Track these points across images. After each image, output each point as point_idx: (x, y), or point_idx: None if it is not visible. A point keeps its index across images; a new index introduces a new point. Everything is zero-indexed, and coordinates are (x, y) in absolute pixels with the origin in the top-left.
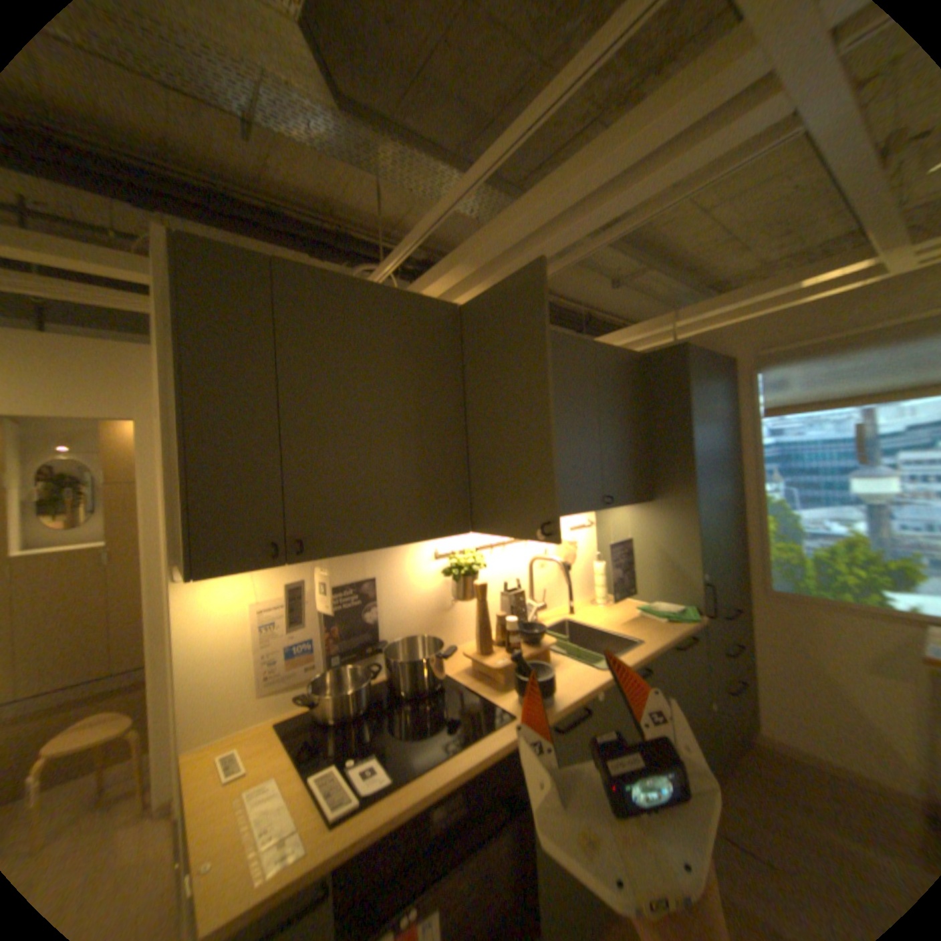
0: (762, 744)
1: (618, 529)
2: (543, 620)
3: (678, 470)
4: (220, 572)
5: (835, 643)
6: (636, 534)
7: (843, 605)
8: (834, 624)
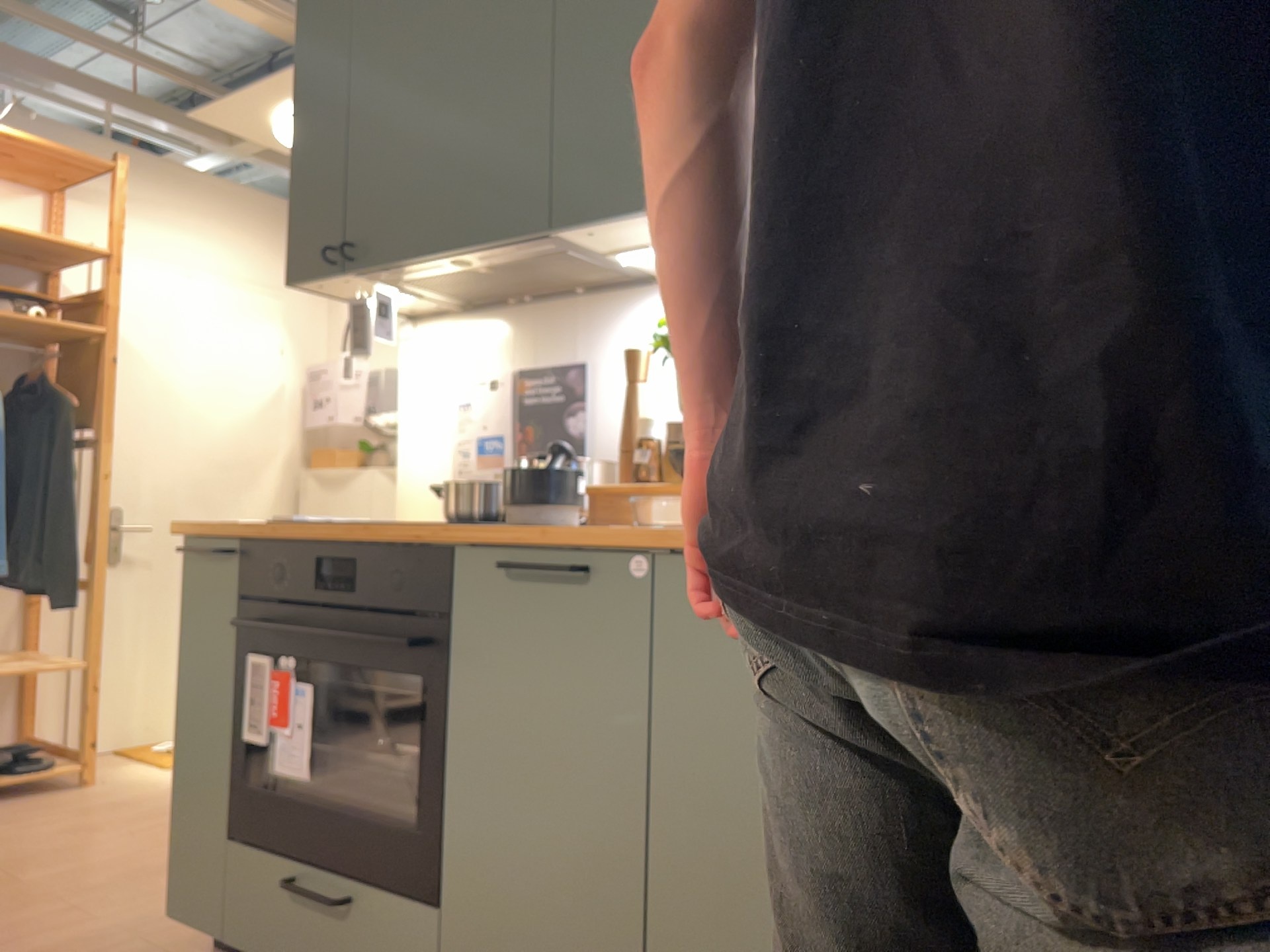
0: None
1: None
2: None
3: None
4: (308, 280)
5: None
6: None
7: None
8: None
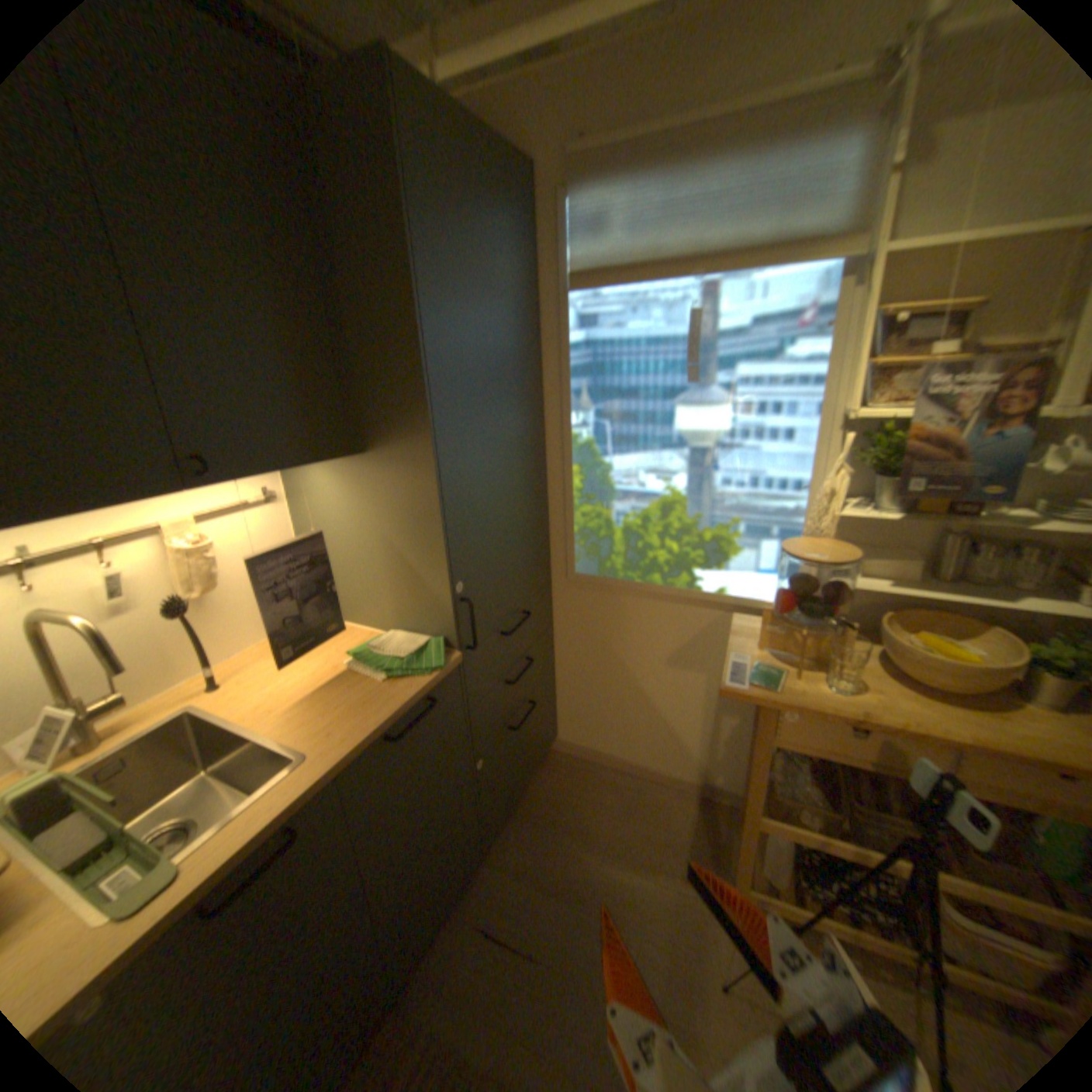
0: (558, 751)
1: (321, 507)
2: (133, 725)
3: (401, 389)
4: None
5: (638, 635)
6: (352, 517)
7: (651, 590)
8: (638, 612)
